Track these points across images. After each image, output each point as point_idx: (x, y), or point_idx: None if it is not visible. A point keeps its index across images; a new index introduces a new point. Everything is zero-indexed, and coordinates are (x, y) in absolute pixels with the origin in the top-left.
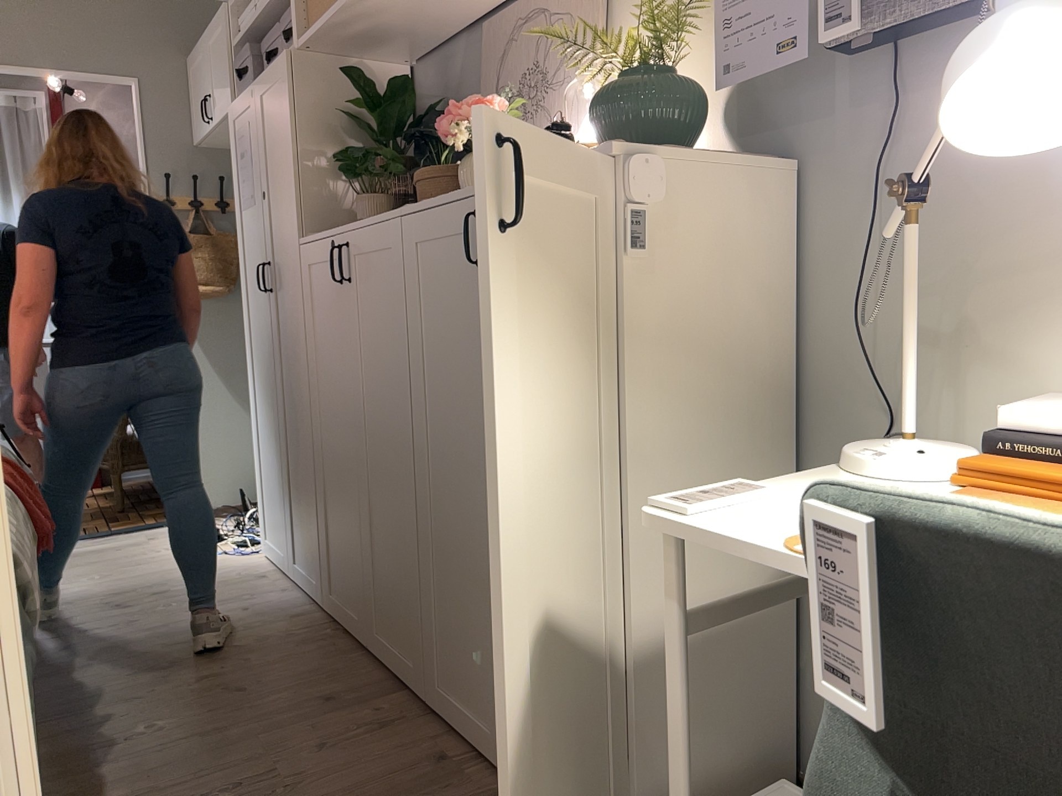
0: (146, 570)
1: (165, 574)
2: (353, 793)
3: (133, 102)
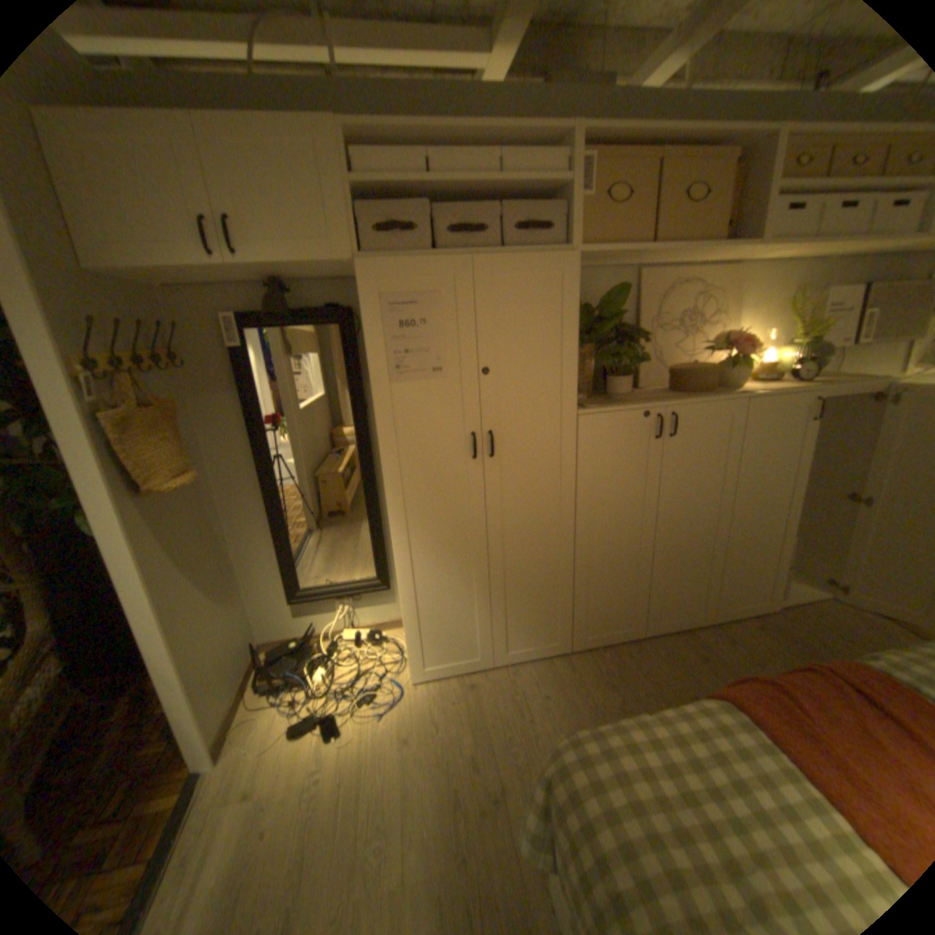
0: (389, 785)
1: (412, 765)
2: (796, 657)
3: None
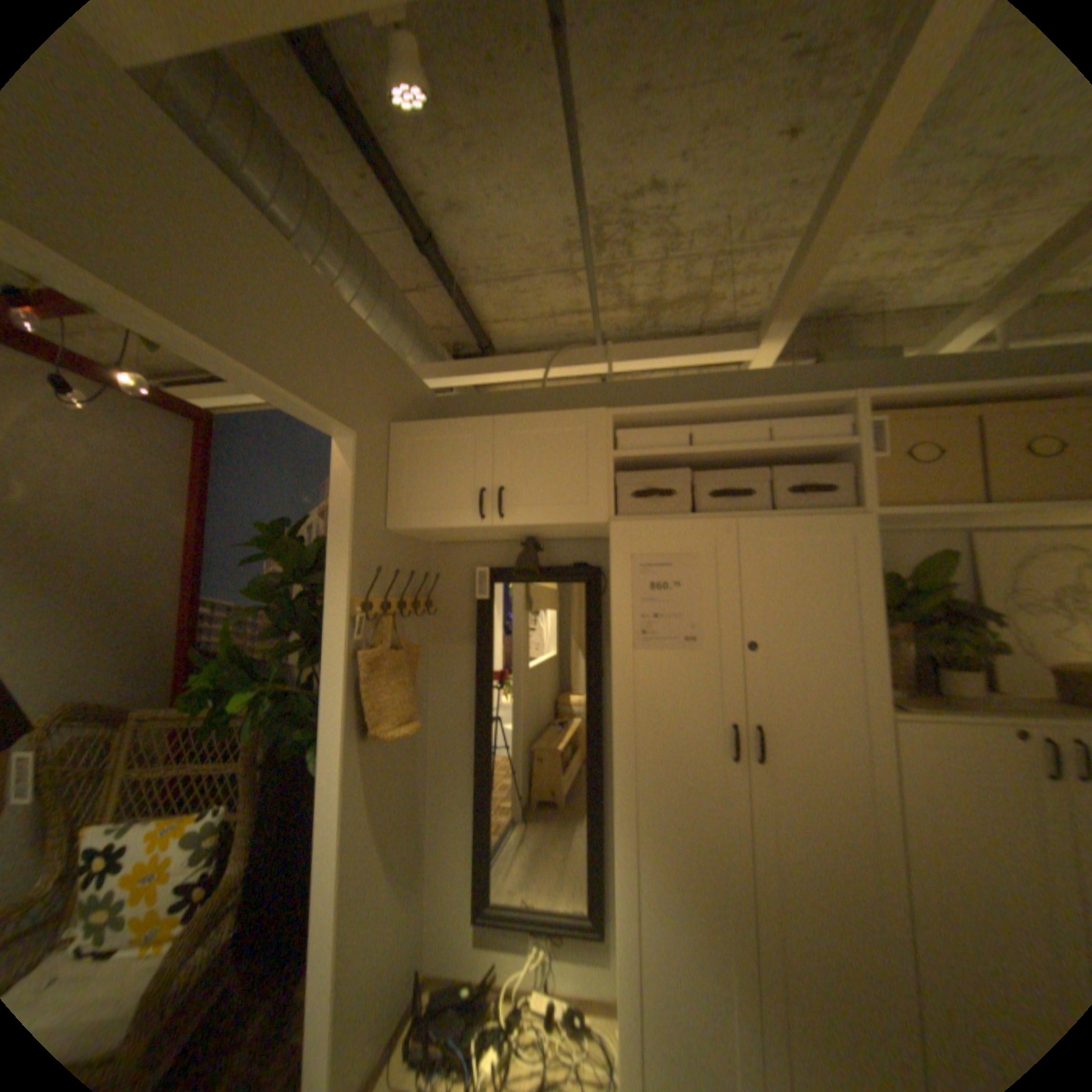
0: None
1: None
2: None
3: (341, 462)
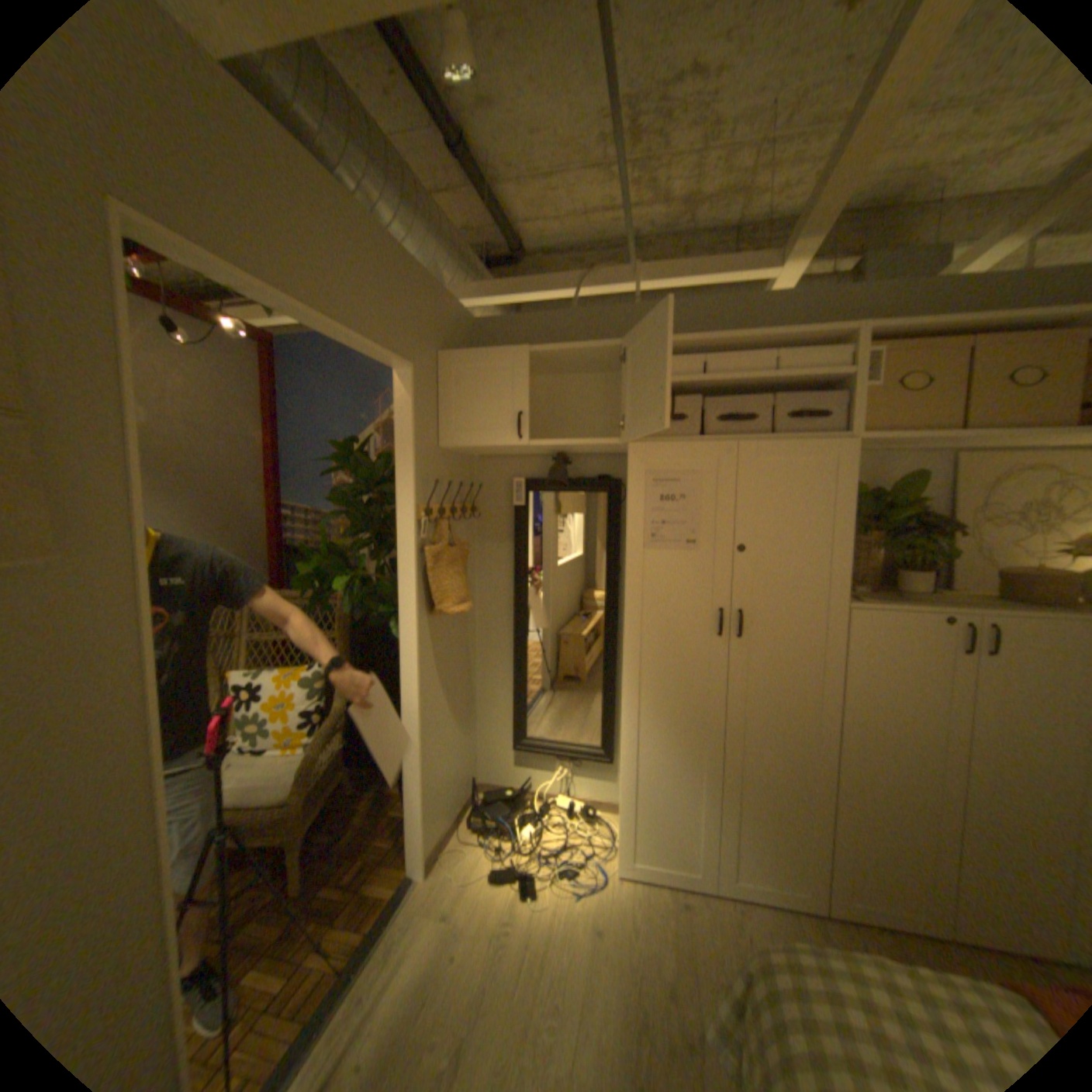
0: (575, 973)
1: (602, 964)
2: None
3: (403, 392)
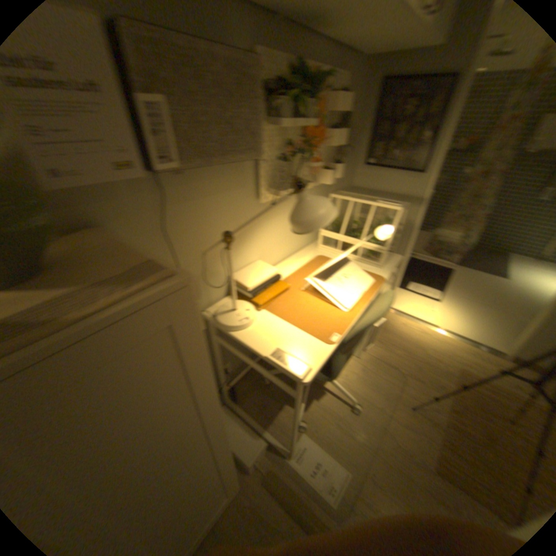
0: None
1: None
2: None
3: None
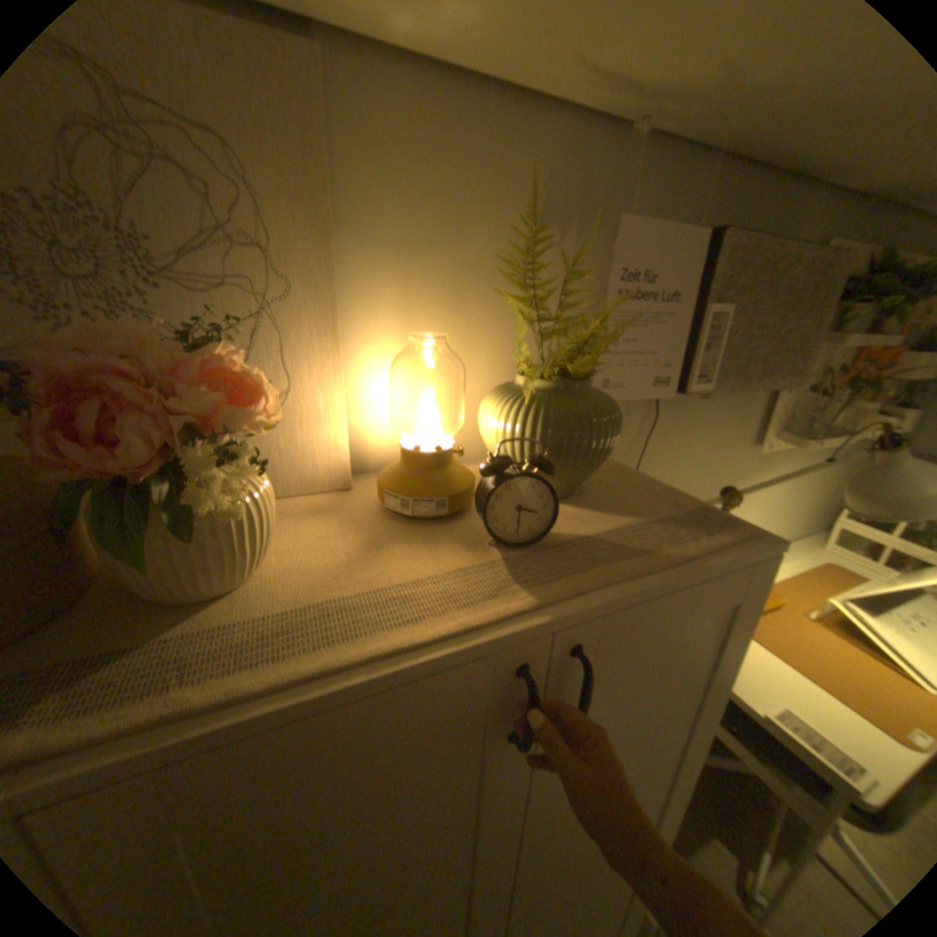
0: None
1: None
2: None
3: None
